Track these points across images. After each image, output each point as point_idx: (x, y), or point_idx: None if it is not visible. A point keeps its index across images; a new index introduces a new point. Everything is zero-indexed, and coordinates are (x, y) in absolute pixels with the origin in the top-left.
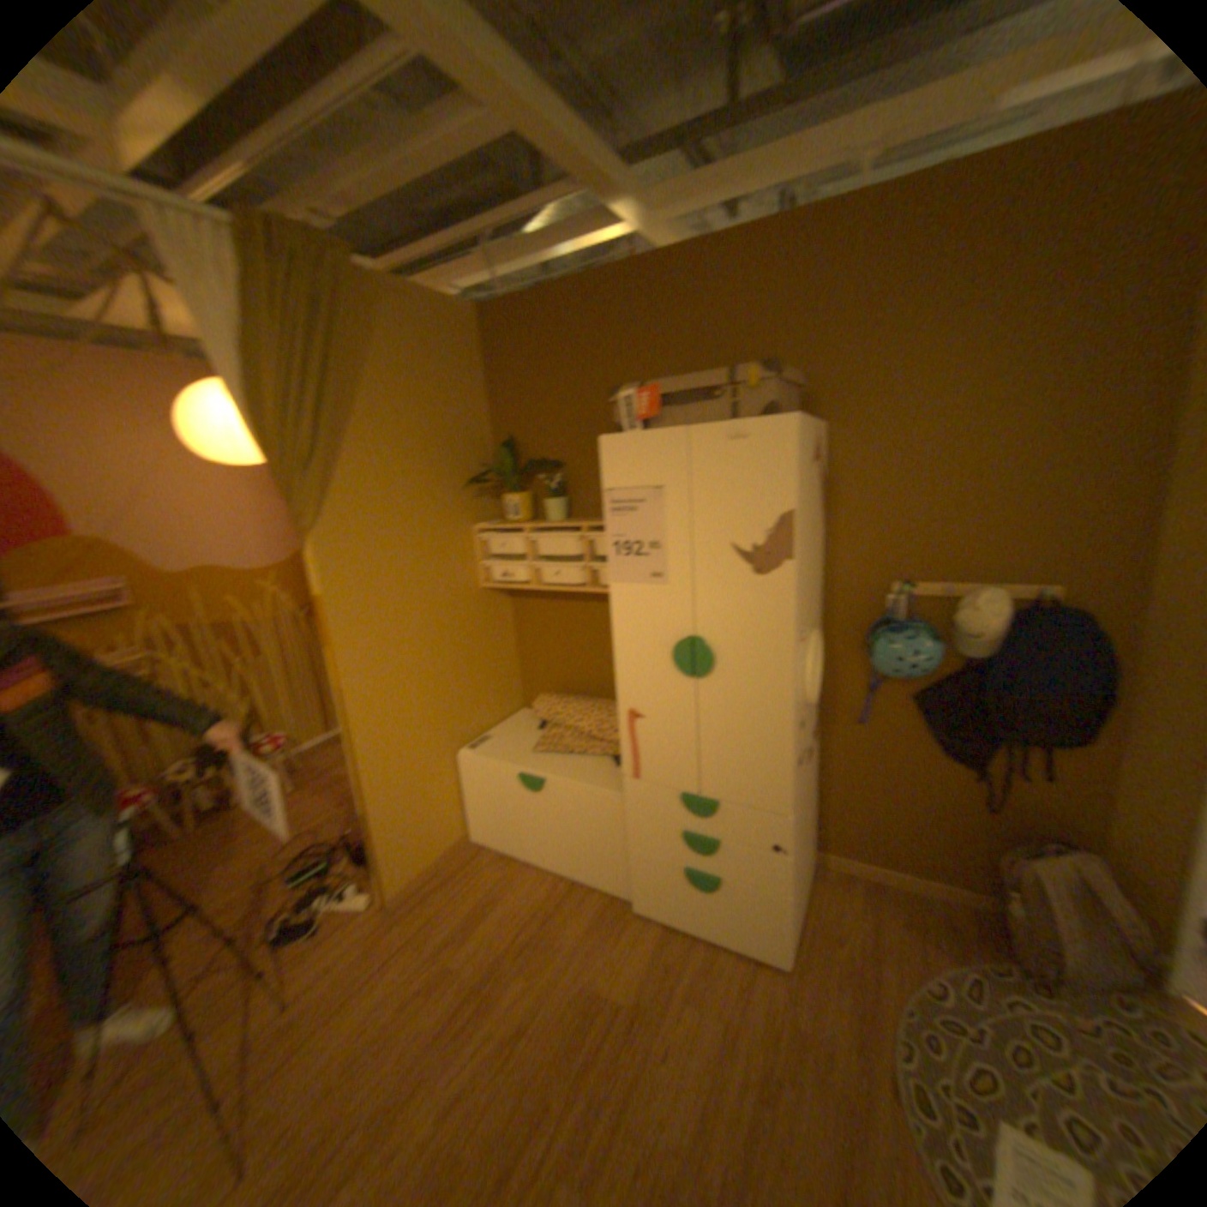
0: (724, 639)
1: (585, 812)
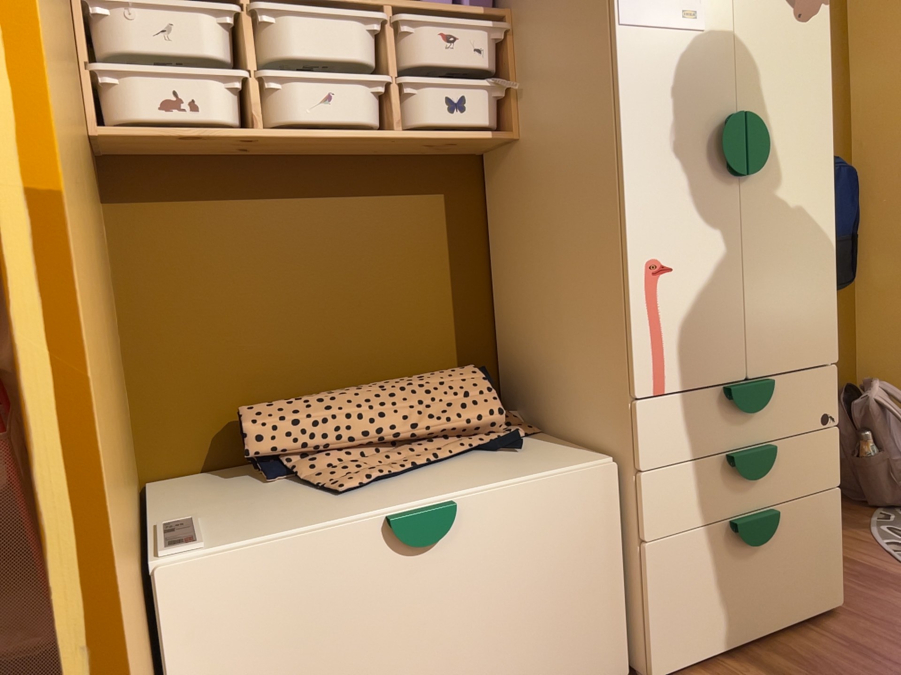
0: (772, 114)
1: (545, 529)
